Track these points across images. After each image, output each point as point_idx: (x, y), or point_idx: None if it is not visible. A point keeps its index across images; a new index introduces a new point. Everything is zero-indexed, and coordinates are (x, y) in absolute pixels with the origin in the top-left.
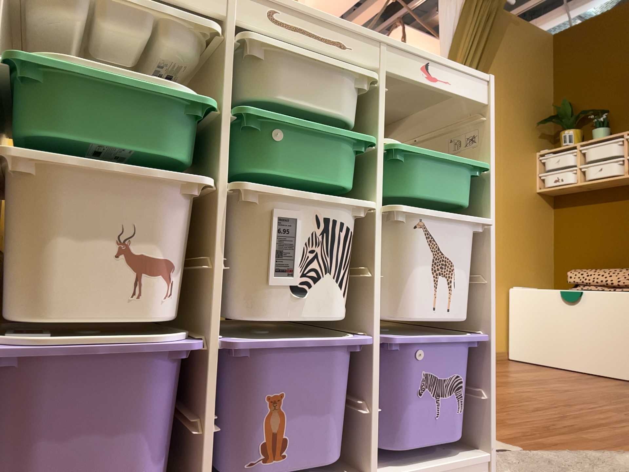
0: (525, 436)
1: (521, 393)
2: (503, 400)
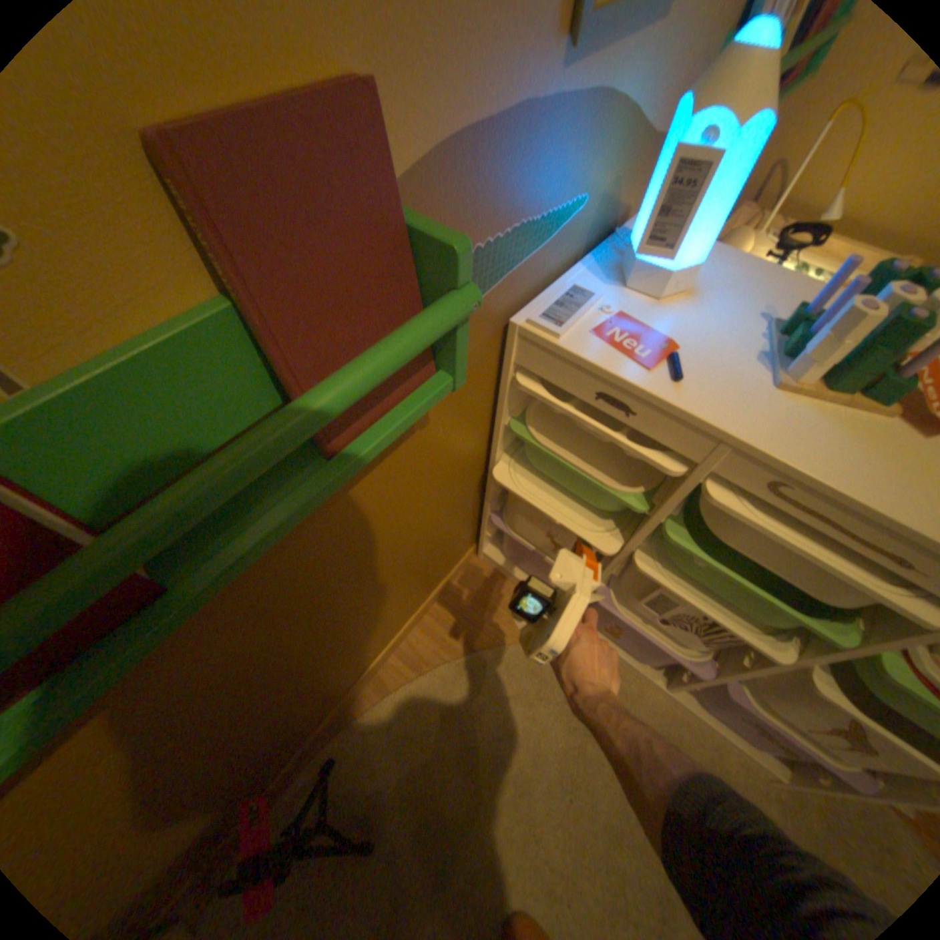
0: None
1: None
2: None
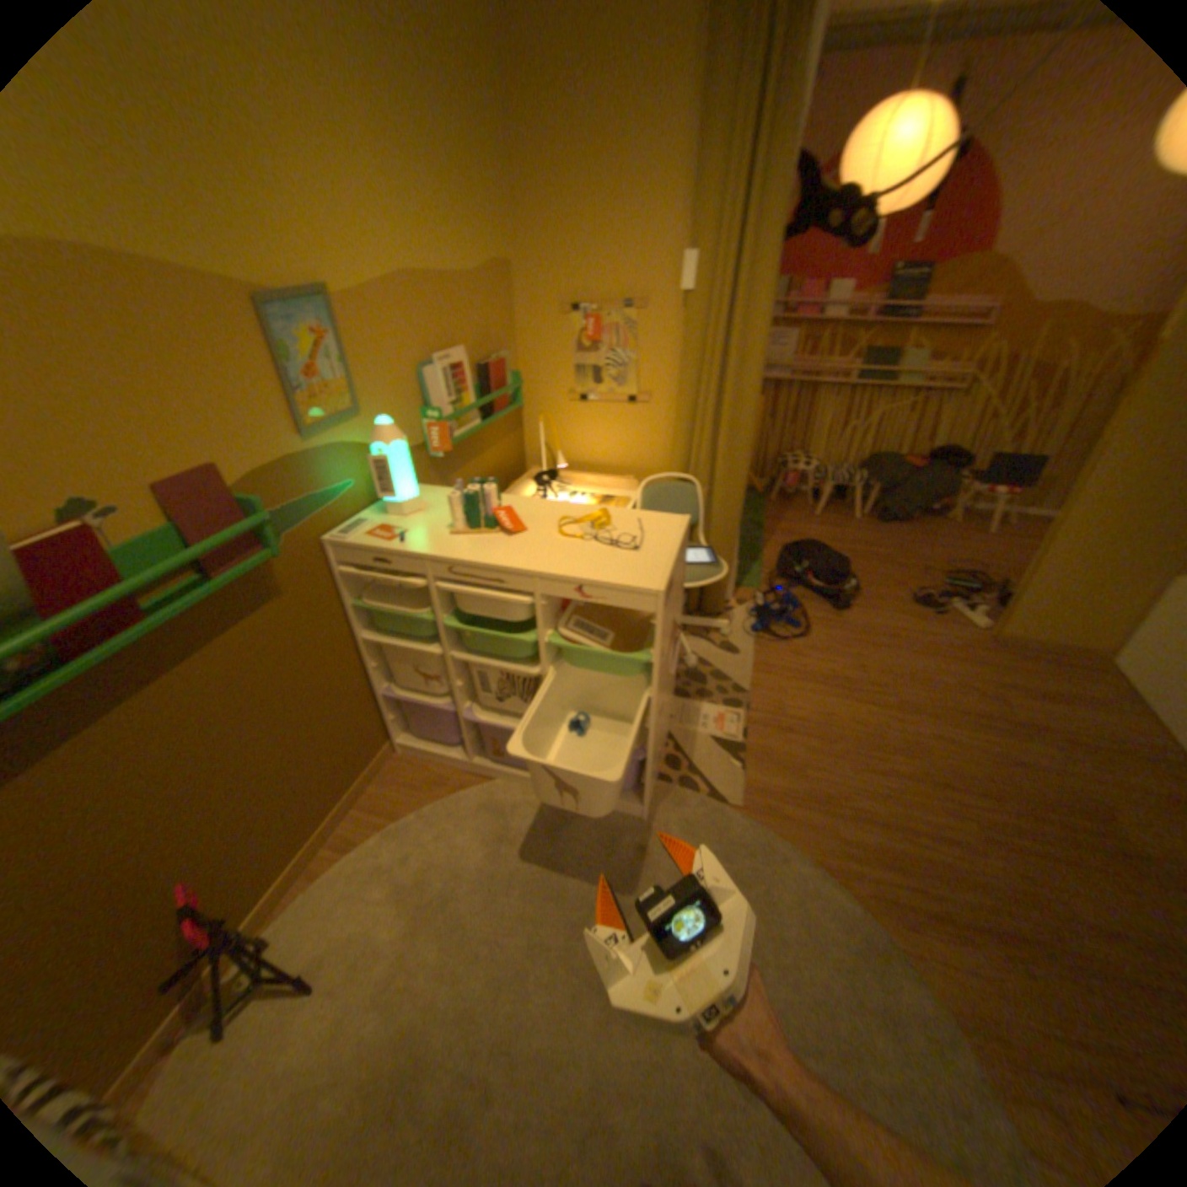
0: (778, 801)
1: (931, 747)
2: (874, 748)
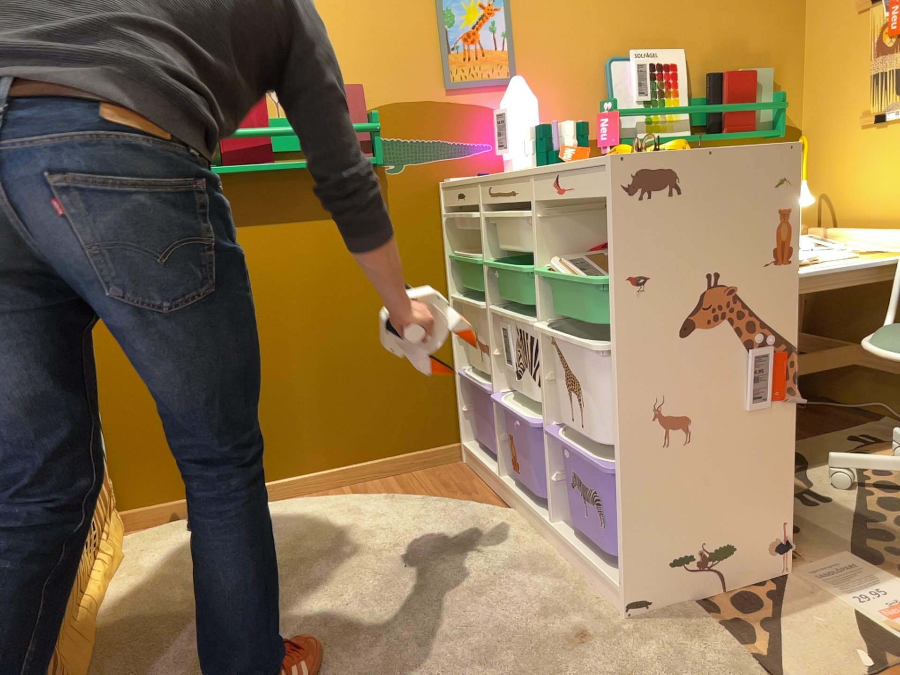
0: None
1: None
2: None
